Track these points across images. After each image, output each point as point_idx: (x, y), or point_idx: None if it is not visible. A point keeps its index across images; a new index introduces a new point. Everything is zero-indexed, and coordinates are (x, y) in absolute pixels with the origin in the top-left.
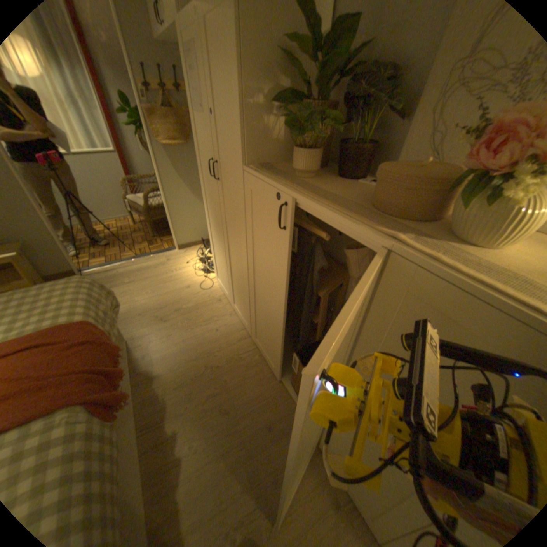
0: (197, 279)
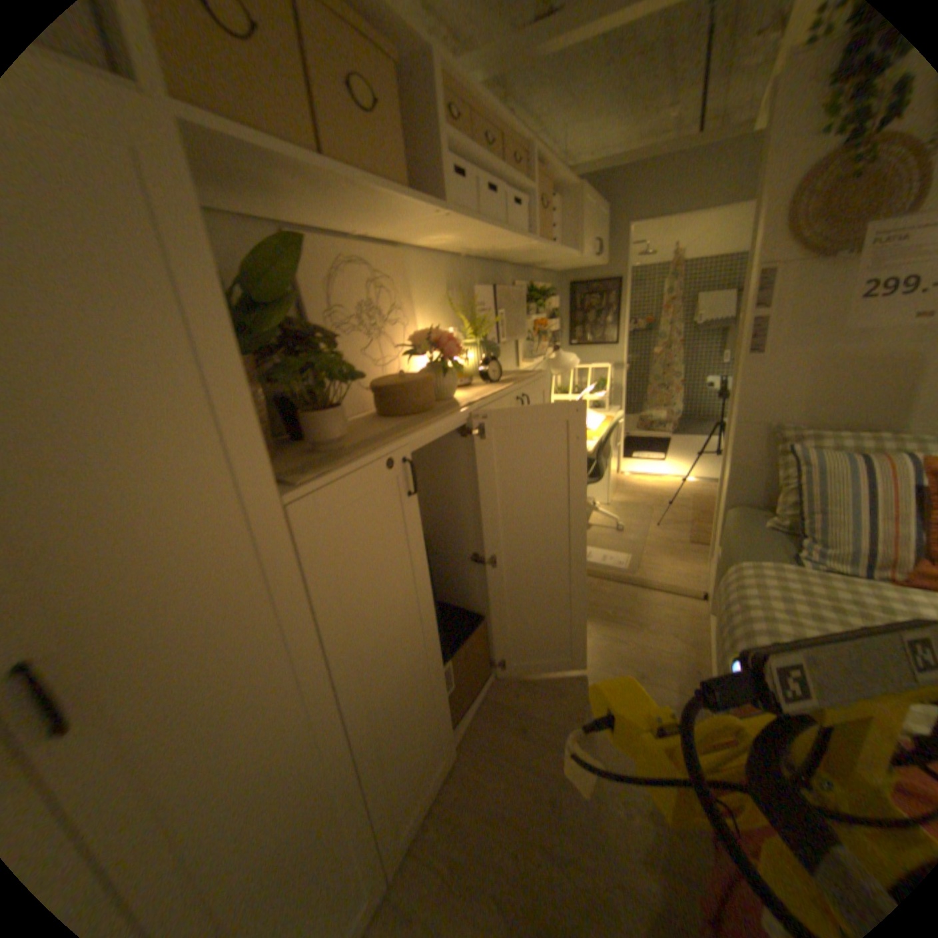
0: None
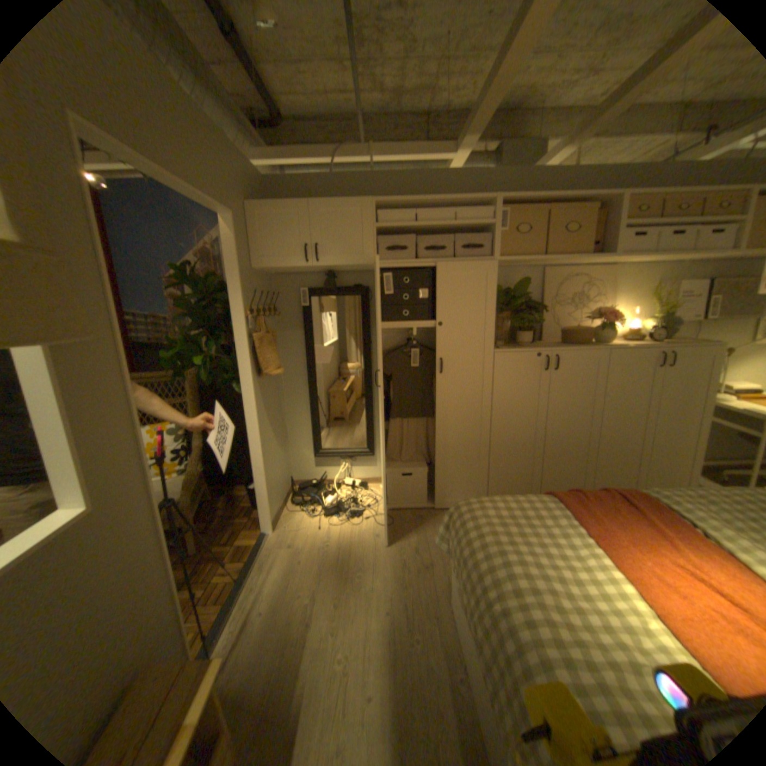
0: (362, 527)
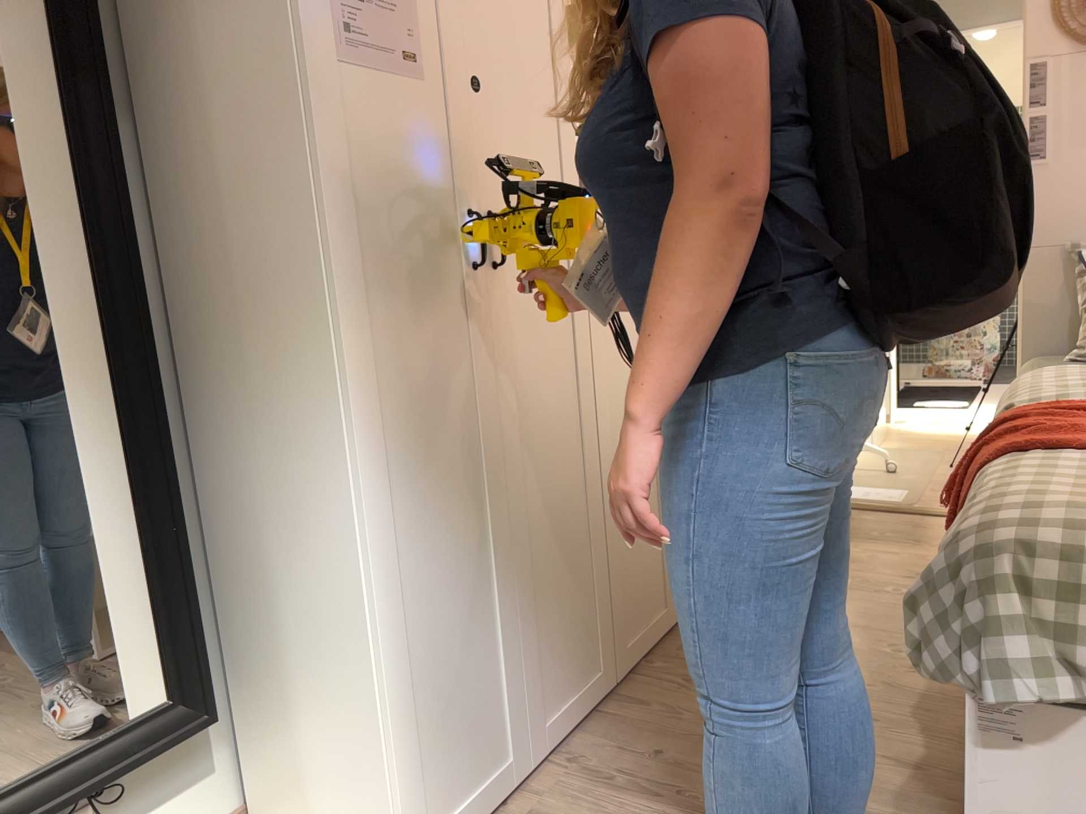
0: None
